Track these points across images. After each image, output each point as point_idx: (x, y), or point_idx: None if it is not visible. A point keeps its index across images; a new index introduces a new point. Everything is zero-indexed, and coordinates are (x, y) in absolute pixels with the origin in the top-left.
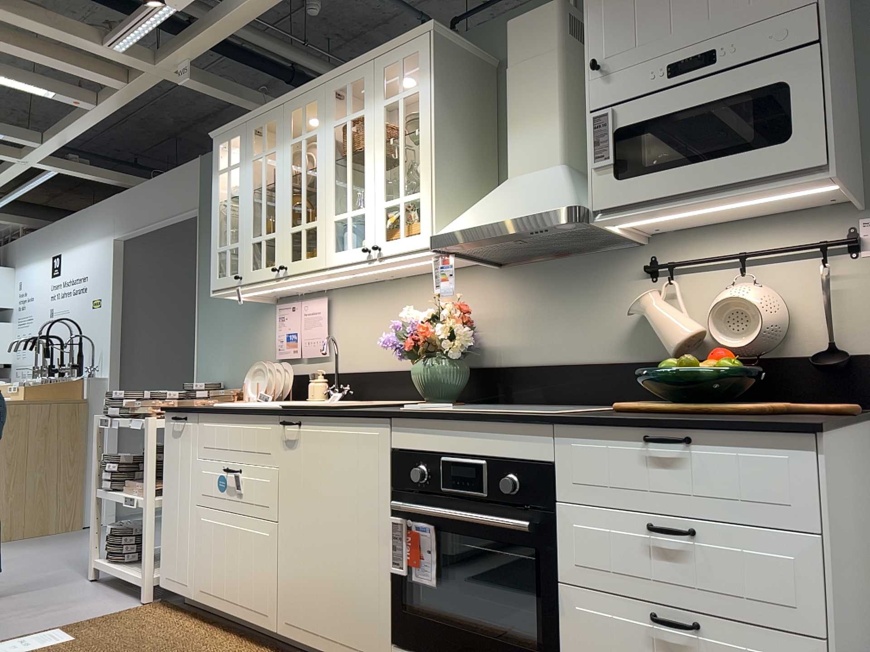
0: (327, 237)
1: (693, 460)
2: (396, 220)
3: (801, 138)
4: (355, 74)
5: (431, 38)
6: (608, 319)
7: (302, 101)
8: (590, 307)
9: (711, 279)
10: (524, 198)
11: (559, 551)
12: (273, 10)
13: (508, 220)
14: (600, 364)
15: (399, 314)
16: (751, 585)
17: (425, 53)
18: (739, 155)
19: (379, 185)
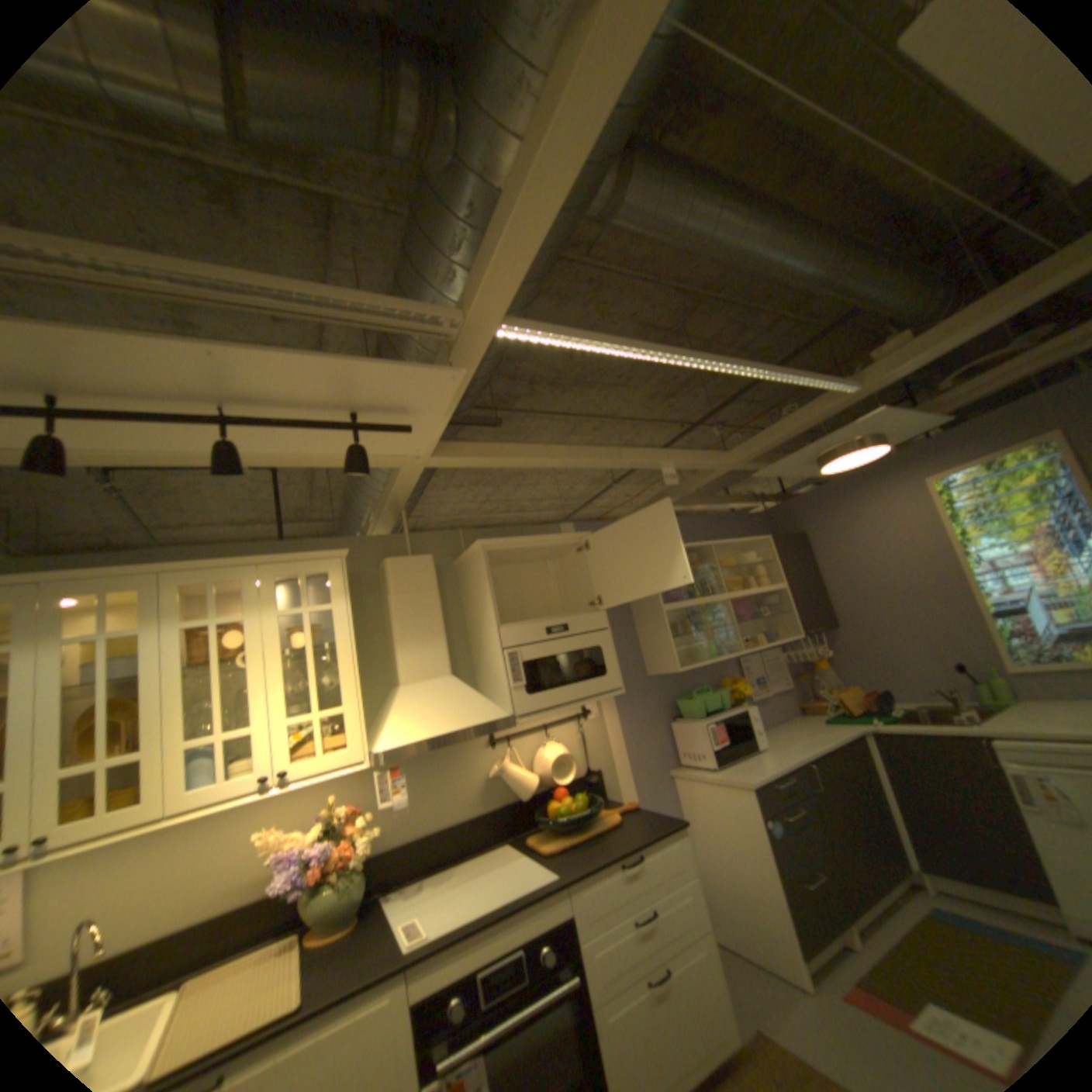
0: (170, 771)
1: (645, 868)
2: (302, 737)
3: (612, 674)
4: (225, 572)
5: (345, 561)
6: (466, 783)
7: (98, 582)
8: (450, 777)
9: (527, 742)
10: (453, 707)
11: (588, 986)
12: (82, 465)
13: (463, 730)
14: (465, 821)
15: (206, 841)
16: (681, 926)
17: (339, 574)
18: (589, 681)
19: (280, 701)
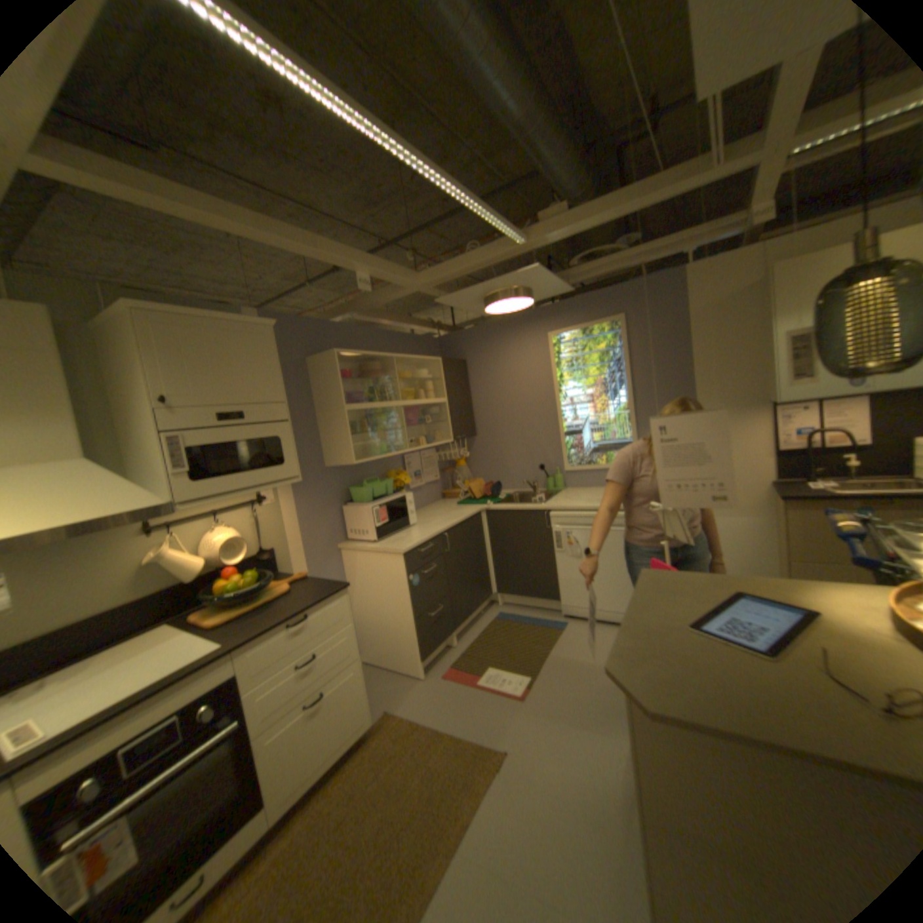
0: None
1: (309, 623)
2: None
3: (290, 463)
4: None
5: None
6: (111, 573)
7: None
8: (88, 569)
9: (192, 527)
10: (85, 495)
11: (247, 724)
12: None
13: (99, 519)
14: (110, 610)
15: None
16: (336, 659)
17: None
18: (265, 469)
19: None
